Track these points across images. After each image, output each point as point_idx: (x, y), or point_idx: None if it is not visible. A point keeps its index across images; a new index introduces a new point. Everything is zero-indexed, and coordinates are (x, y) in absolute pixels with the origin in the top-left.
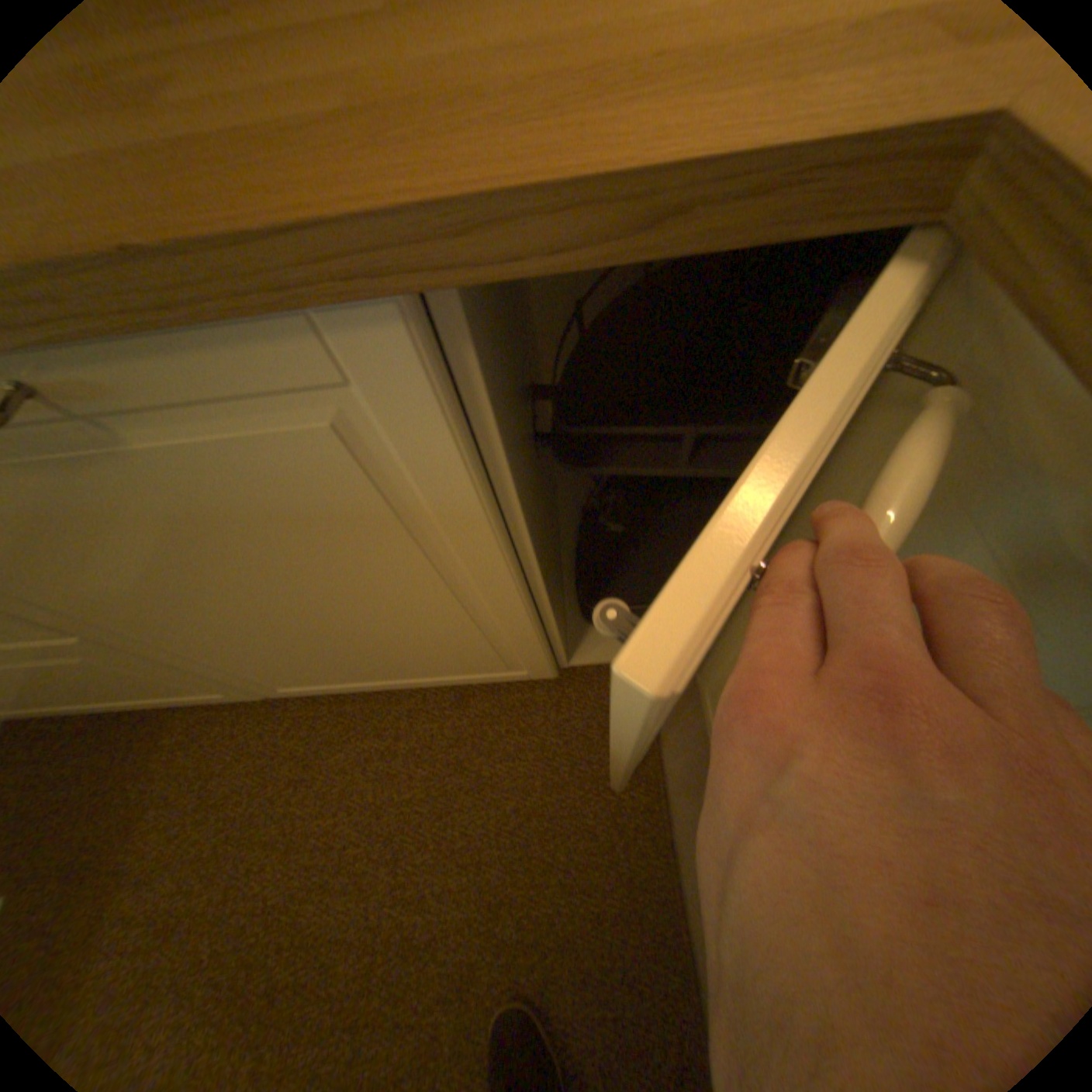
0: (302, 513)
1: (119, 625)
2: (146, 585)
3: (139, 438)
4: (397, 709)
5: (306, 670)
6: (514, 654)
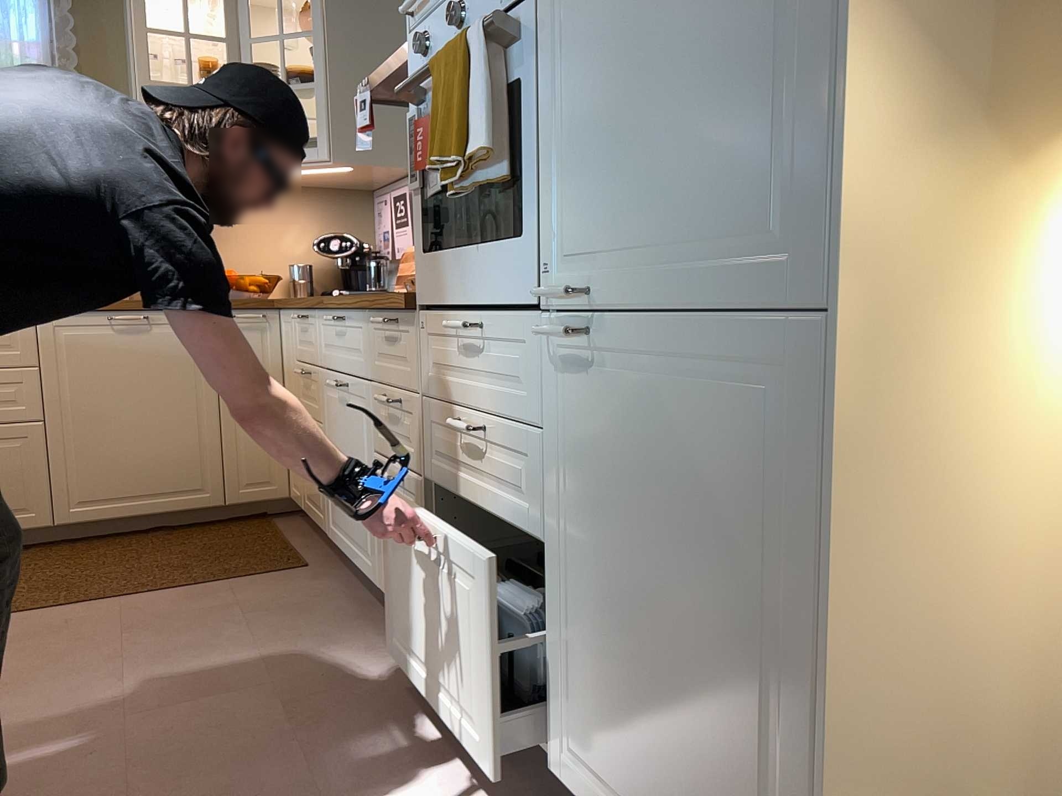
0: (173, 353)
1: (69, 411)
2: (107, 382)
3: (155, 328)
4: (128, 541)
5: (106, 474)
6: (207, 464)
